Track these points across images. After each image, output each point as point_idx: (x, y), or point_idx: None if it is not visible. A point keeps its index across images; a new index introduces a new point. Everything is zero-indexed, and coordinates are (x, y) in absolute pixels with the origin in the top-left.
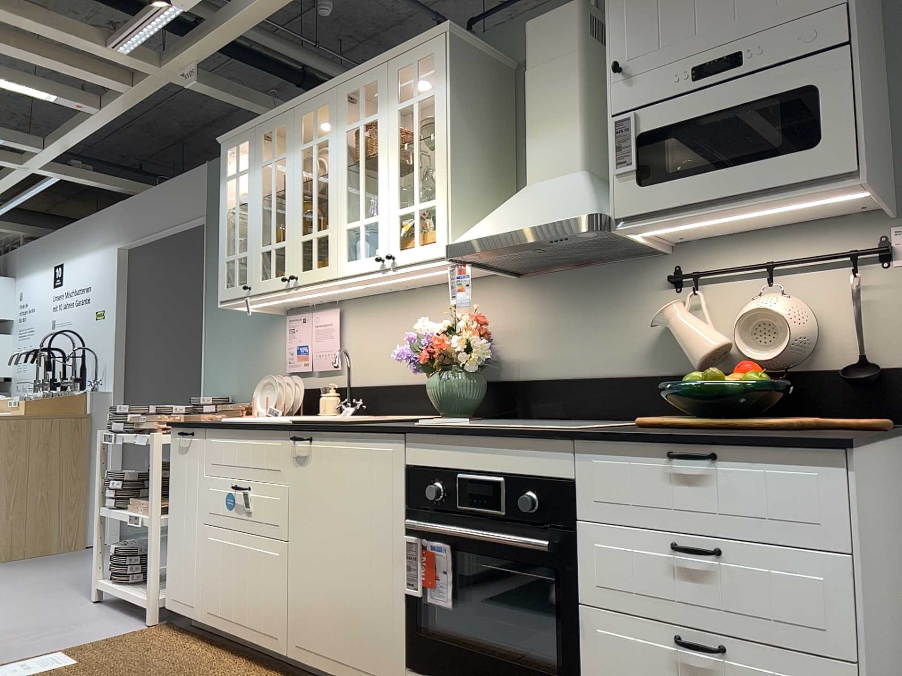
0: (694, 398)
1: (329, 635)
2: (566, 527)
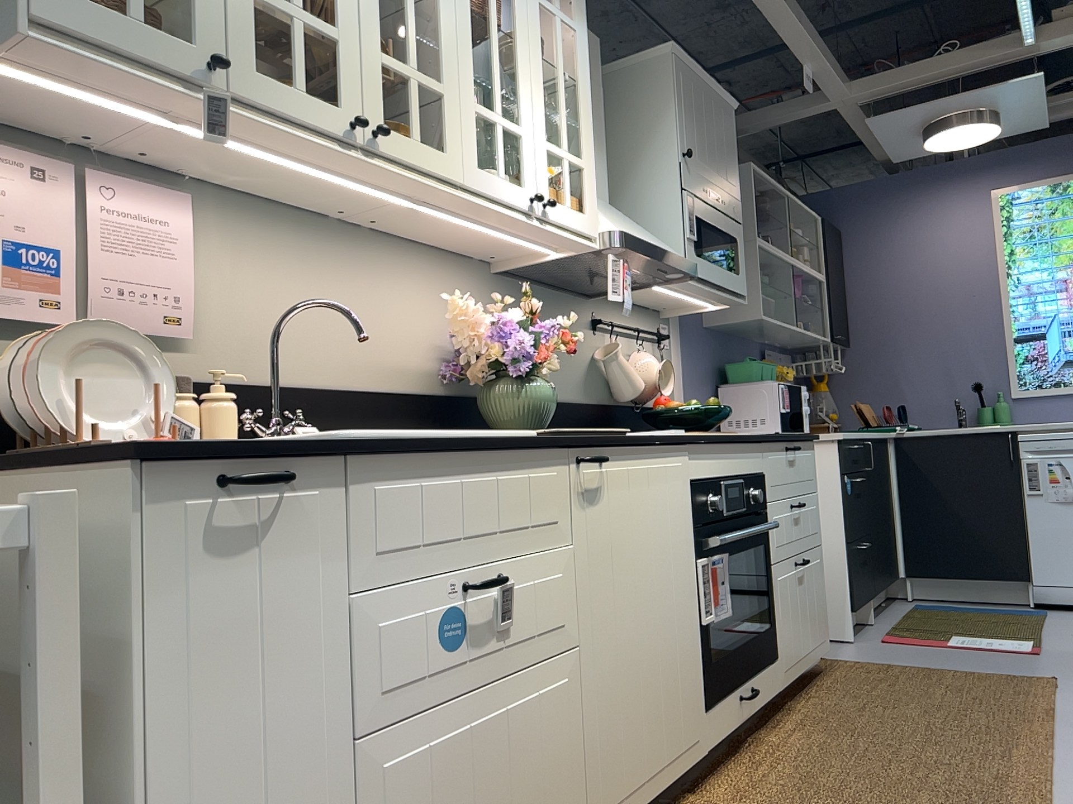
0: (693, 419)
1: (644, 746)
2: (764, 510)
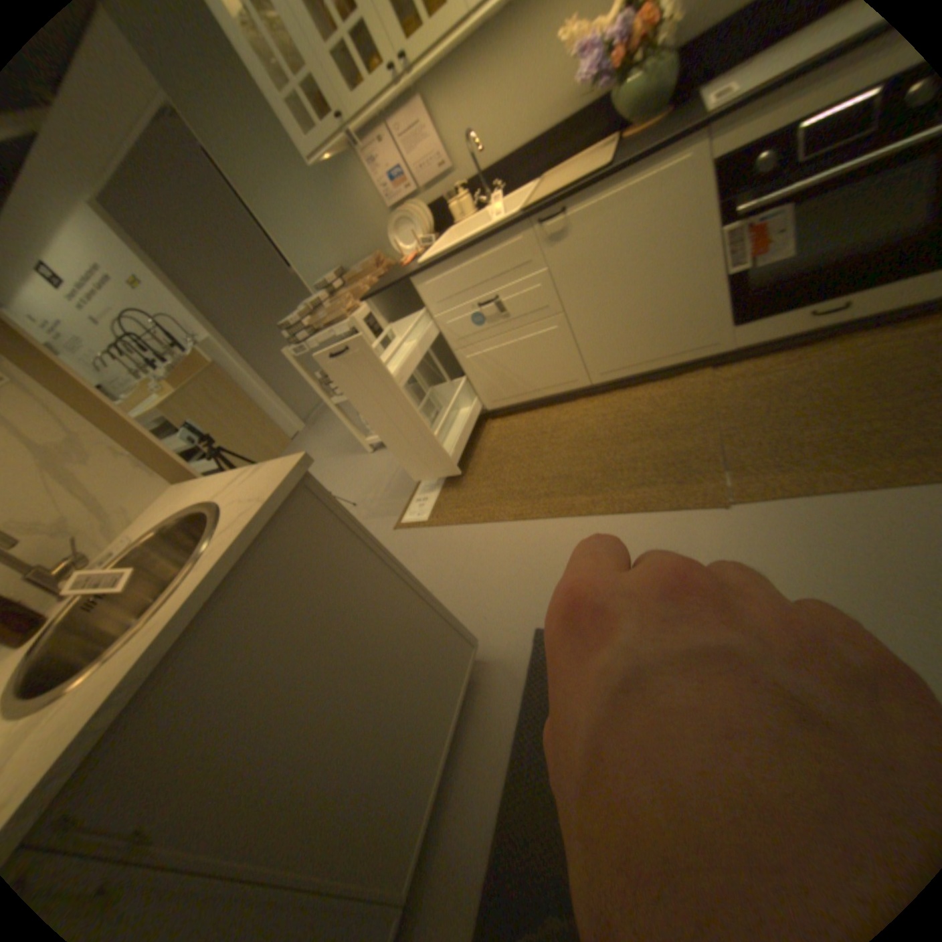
0: None
1: (639, 347)
2: None
